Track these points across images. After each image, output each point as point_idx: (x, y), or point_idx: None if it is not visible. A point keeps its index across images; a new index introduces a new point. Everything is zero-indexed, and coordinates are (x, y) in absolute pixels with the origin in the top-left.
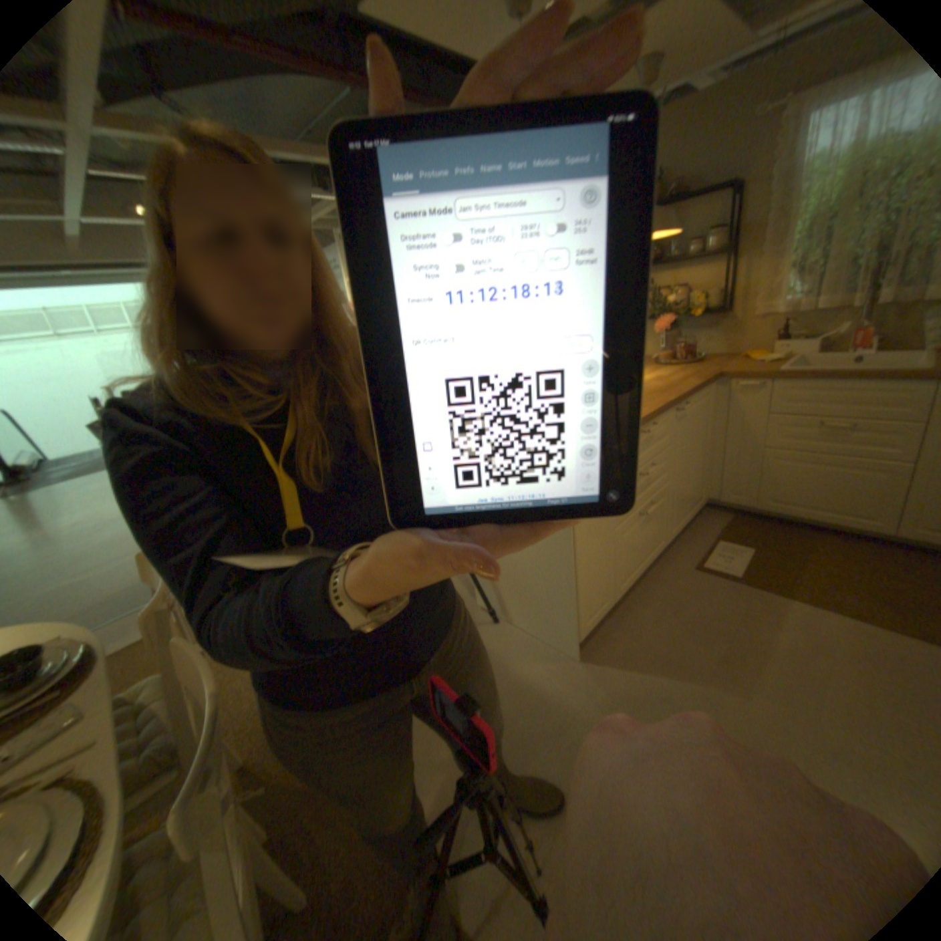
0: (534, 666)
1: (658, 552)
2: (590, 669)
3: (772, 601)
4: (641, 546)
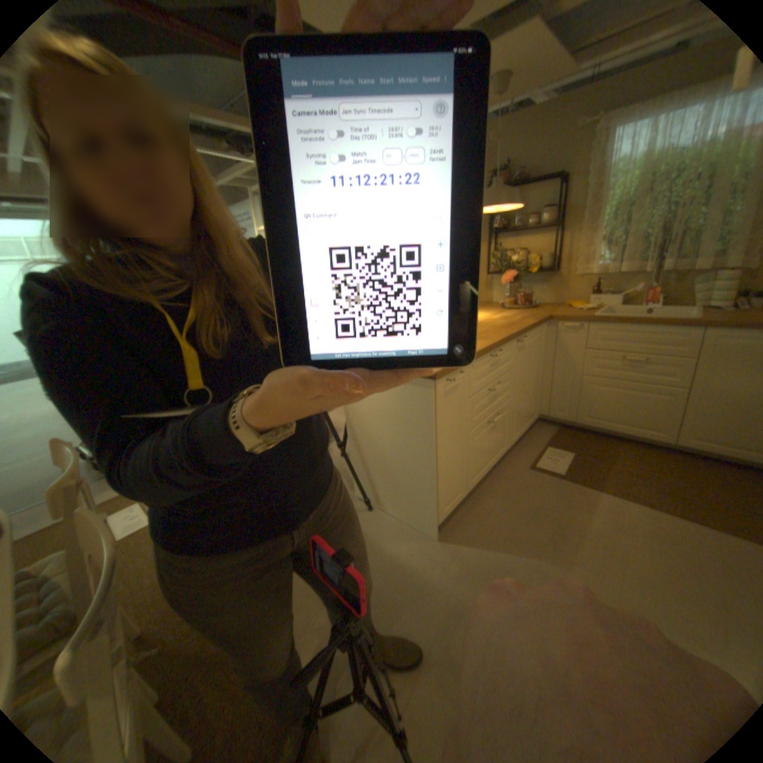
0: (400, 546)
1: (501, 454)
2: (446, 547)
3: (587, 493)
4: (488, 448)
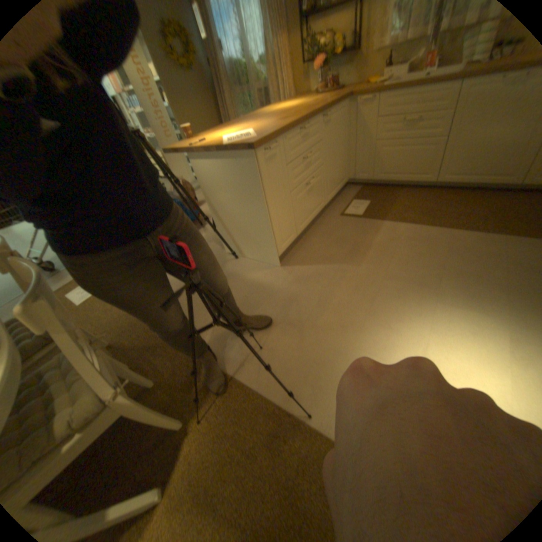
0: (257, 273)
1: (320, 208)
2: (285, 268)
3: (375, 222)
4: (309, 204)
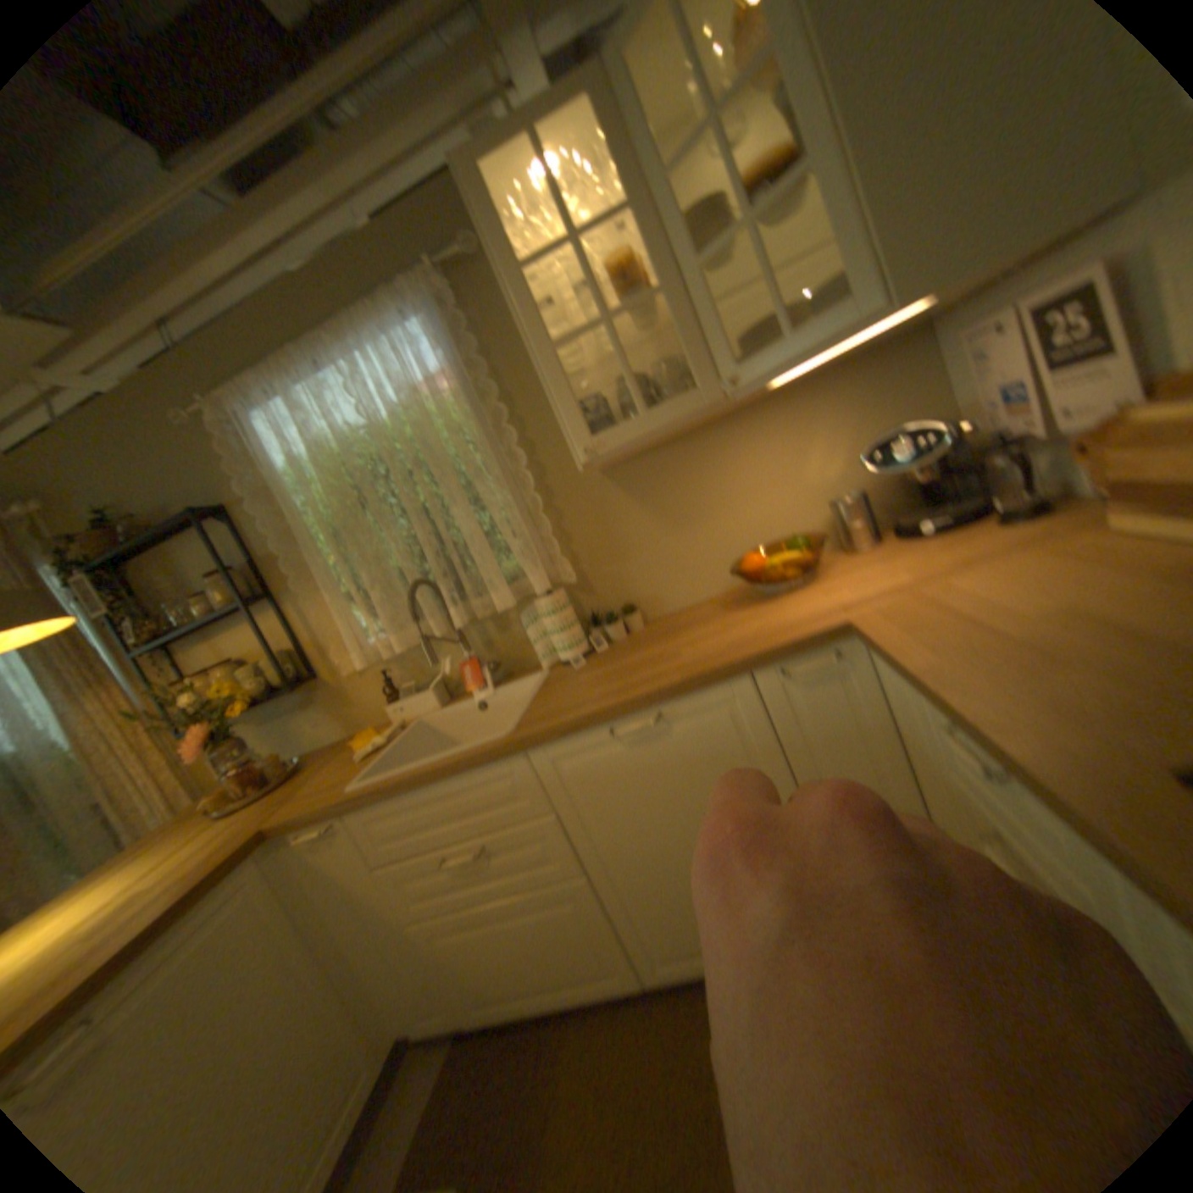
0: None
1: None
2: None
3: None
4: None
